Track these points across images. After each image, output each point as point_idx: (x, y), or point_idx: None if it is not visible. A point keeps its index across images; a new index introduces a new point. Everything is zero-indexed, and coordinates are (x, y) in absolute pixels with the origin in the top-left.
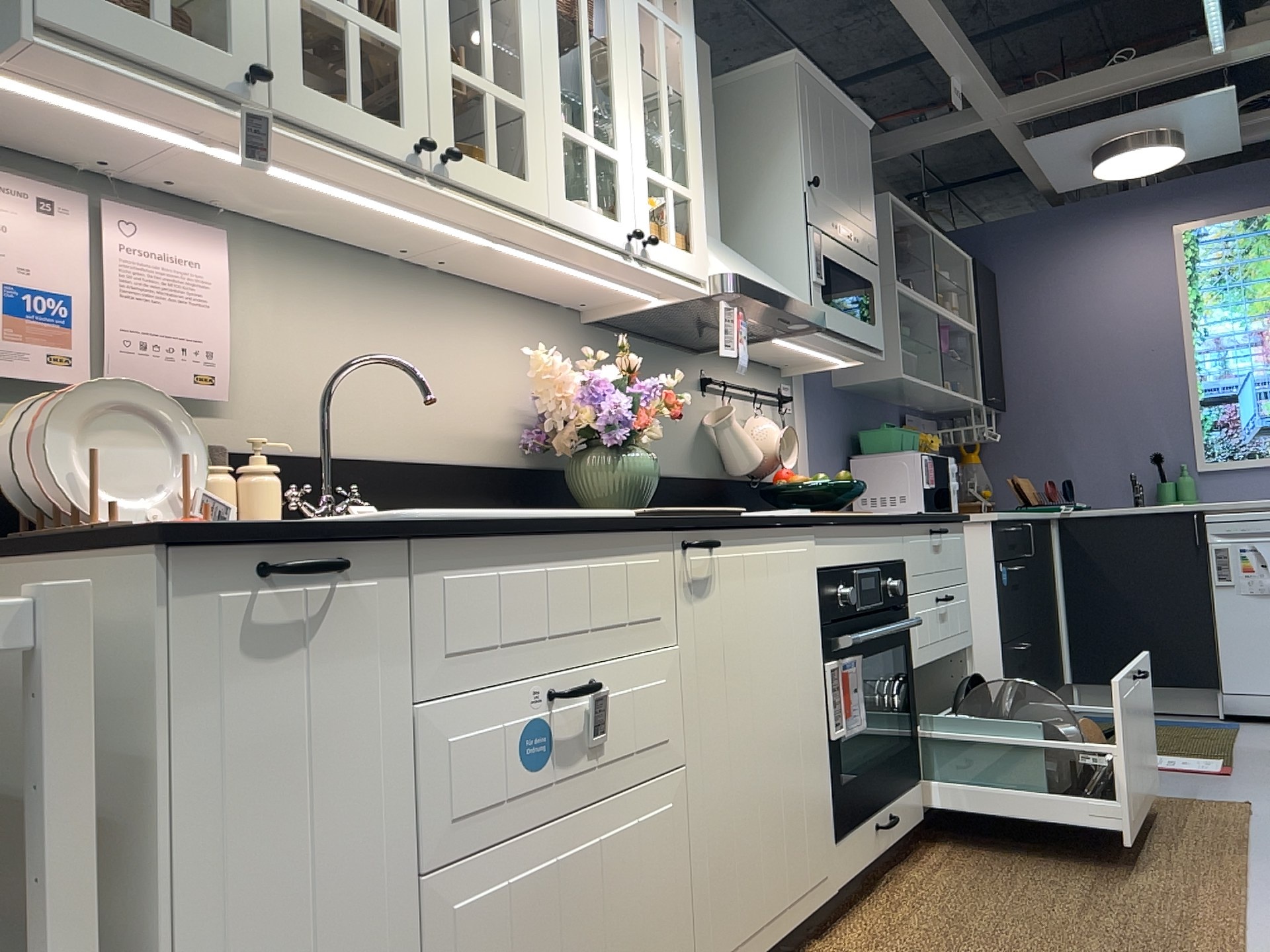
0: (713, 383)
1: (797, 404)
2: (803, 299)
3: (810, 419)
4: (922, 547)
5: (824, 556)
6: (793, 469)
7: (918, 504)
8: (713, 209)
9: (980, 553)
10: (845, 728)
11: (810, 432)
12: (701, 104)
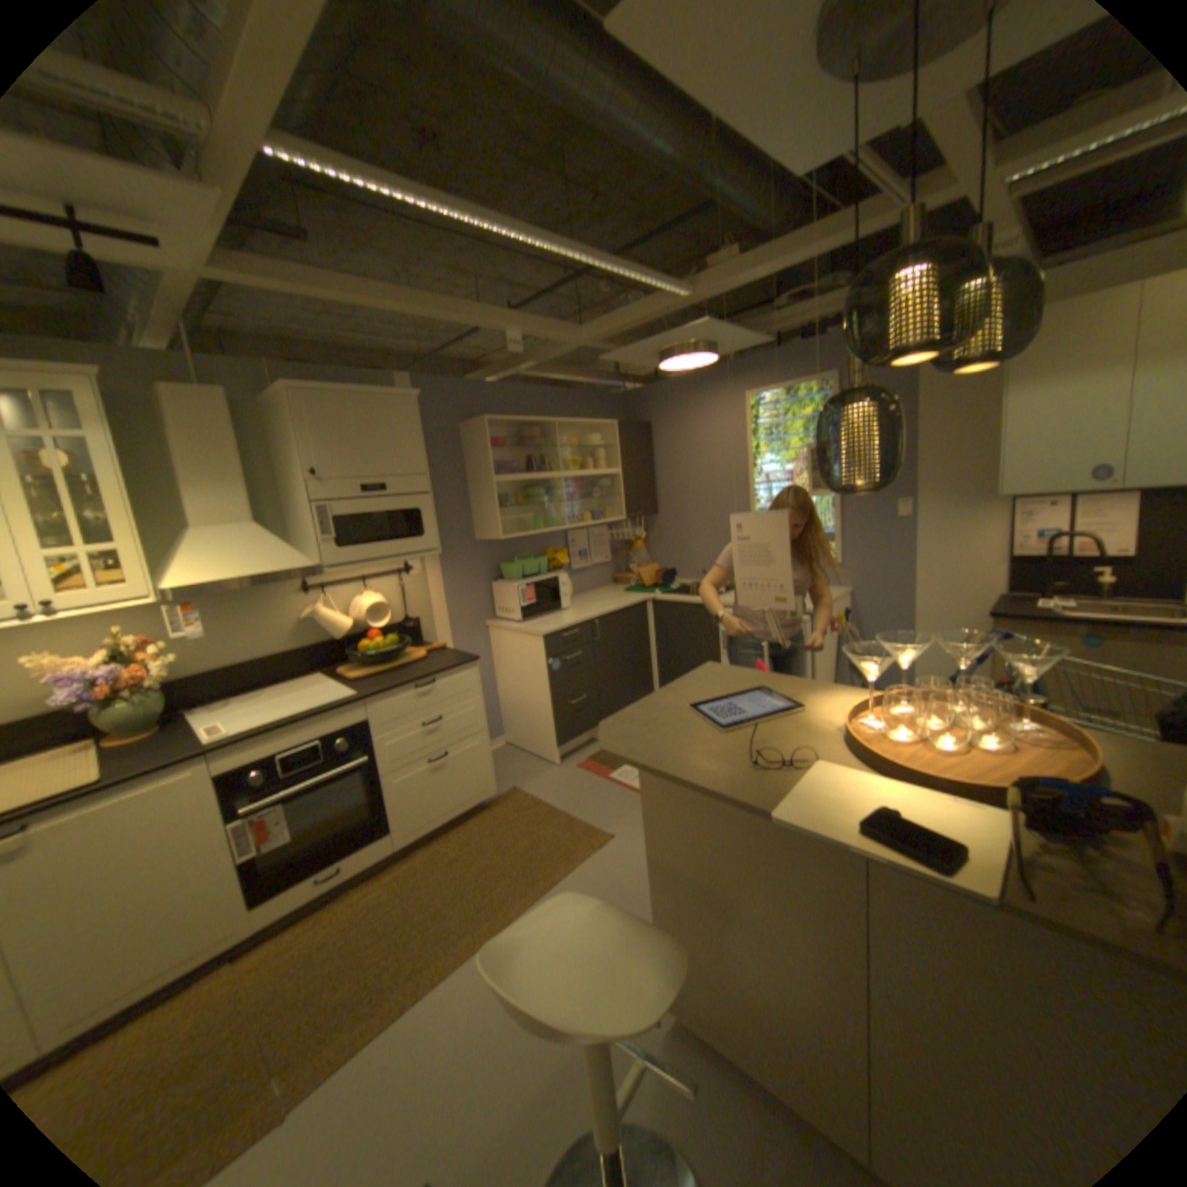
0: (309, 587)
1: (425, 566)
2: (296, 561)
3: (442, 571)
4: (397, 702)
5: (221, 767)
6: (421, 608)
7: (521, 615)
8: (235, 504)
9: (540, 652)
10: (255, 852)
11: (443, 579)
12: (209, 435)
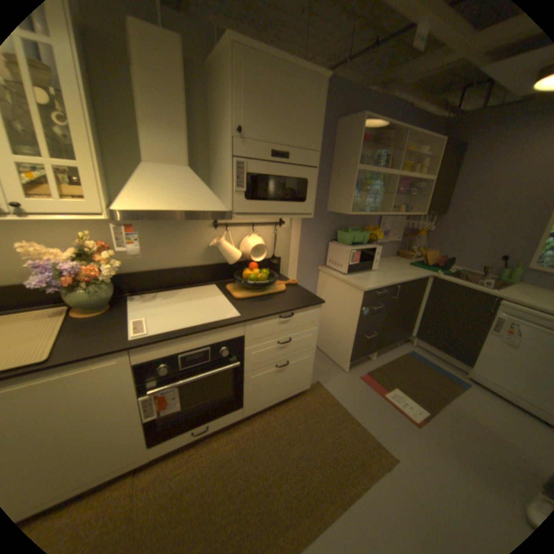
0: (218, 225)
1: (292, 223)
2: (214, 205)
3: (301, 228)
4: (265, 325)
5: (139, 358)
6: (283, 251)
7: (346, 269)
8: (177, 149)
9: (357, 300)
10: (156, 415)
11: (300, 234)
12: (164, 81)
